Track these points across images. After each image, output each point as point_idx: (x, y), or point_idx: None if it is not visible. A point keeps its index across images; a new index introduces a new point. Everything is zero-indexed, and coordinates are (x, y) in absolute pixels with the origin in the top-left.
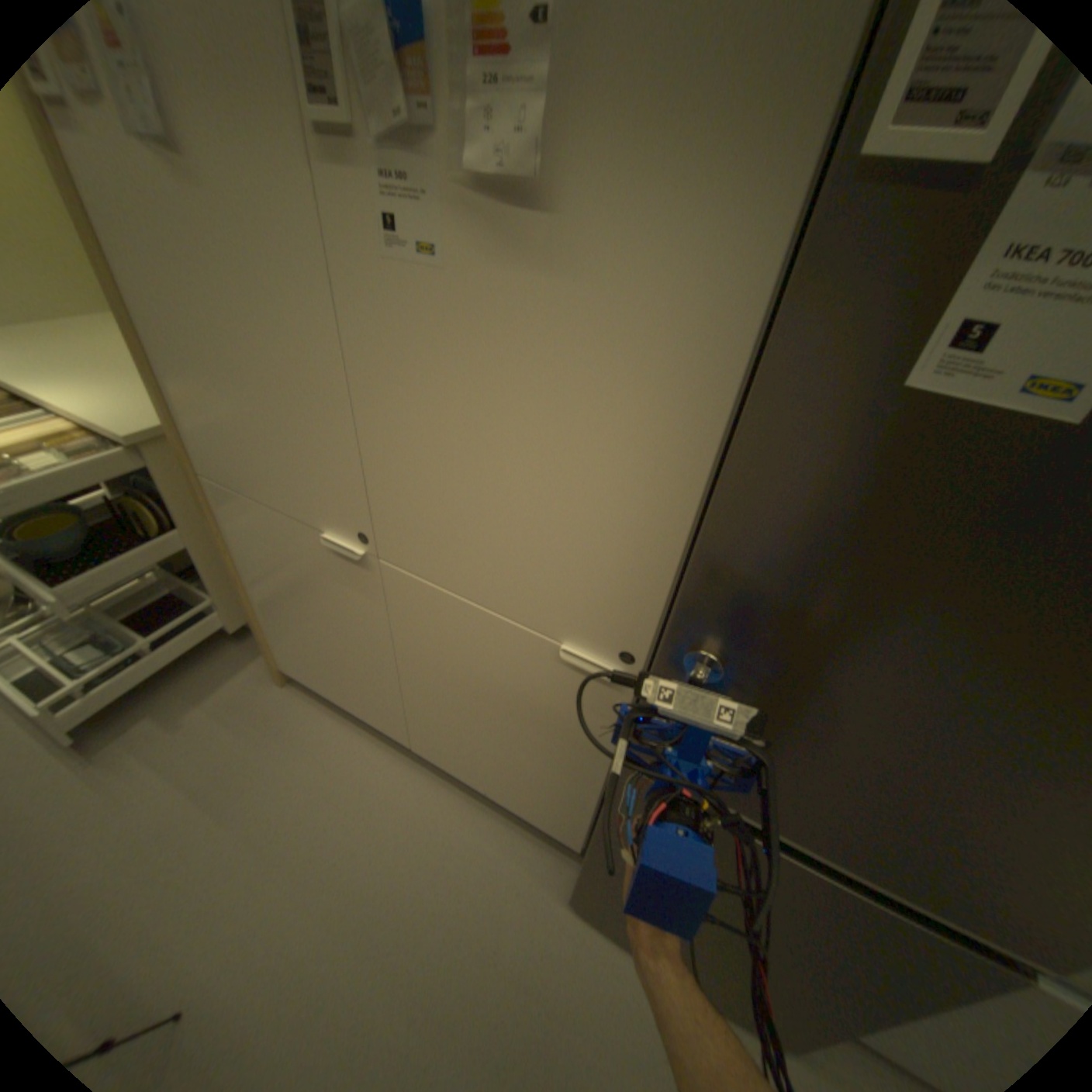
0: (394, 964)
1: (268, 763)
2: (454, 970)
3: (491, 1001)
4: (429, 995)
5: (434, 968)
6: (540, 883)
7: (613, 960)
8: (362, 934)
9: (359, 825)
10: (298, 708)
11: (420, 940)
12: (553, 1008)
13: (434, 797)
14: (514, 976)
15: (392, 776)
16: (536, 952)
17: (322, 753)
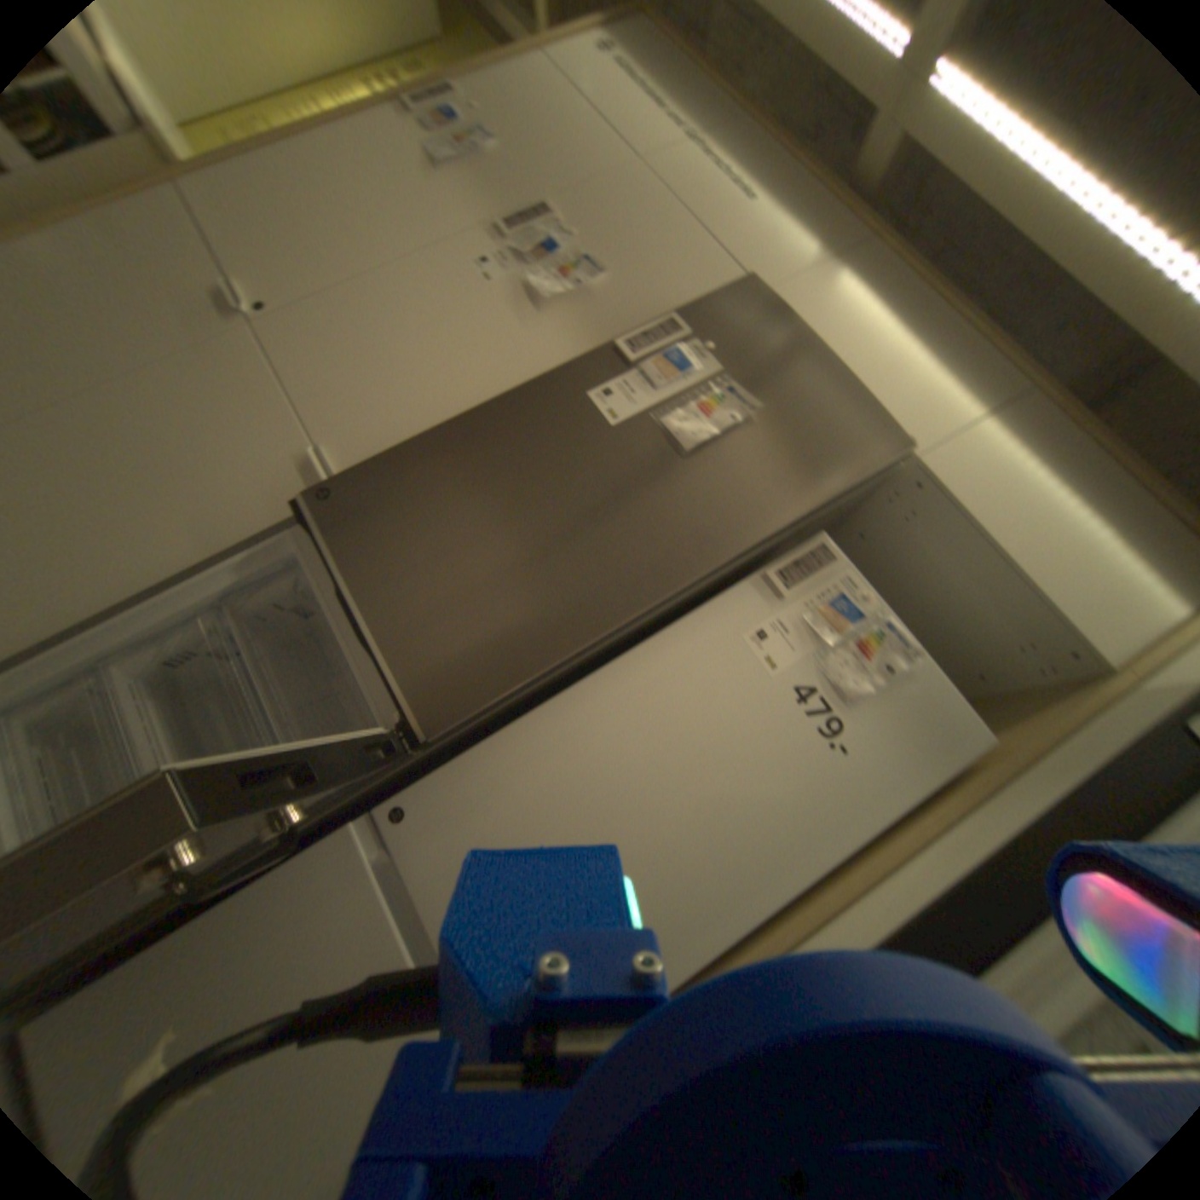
0: None
1: None
2: None
3: None
4: None
5: None
6: None
7: None
8: None
9: None
10: None
11: None
12: None
13: None
14: None
15: None
16: None
17: None
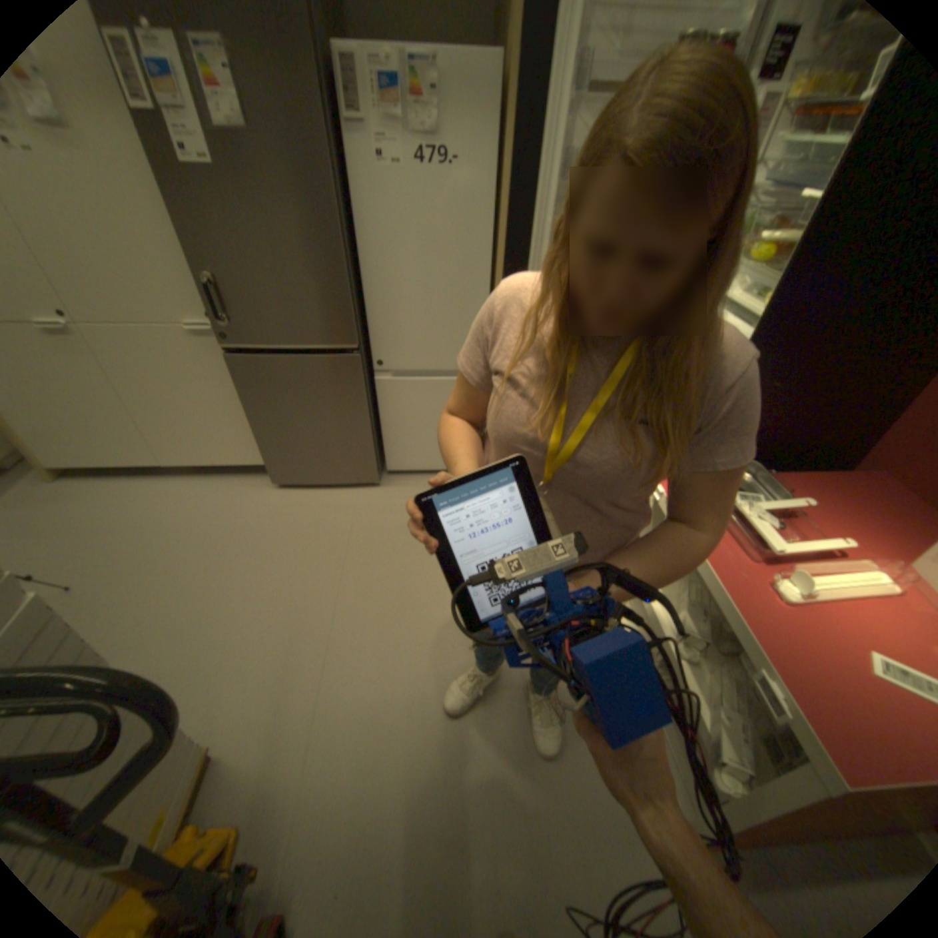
0: (188, 533)
1: (66, 509)
2: (221, 523)
3: (244, 524)
4: (211, 534)
5: (210, 527)
6: (259, 488)
7: (301, 494)
8: (165, 533)
9: (144, 507)
10: (73, 486)
11: (199, 523)
12: (275, 514)
13: (187, 484)
14: (253, 514)
15: (157, 487)
16: (262, 505)
17: (103, 495)
